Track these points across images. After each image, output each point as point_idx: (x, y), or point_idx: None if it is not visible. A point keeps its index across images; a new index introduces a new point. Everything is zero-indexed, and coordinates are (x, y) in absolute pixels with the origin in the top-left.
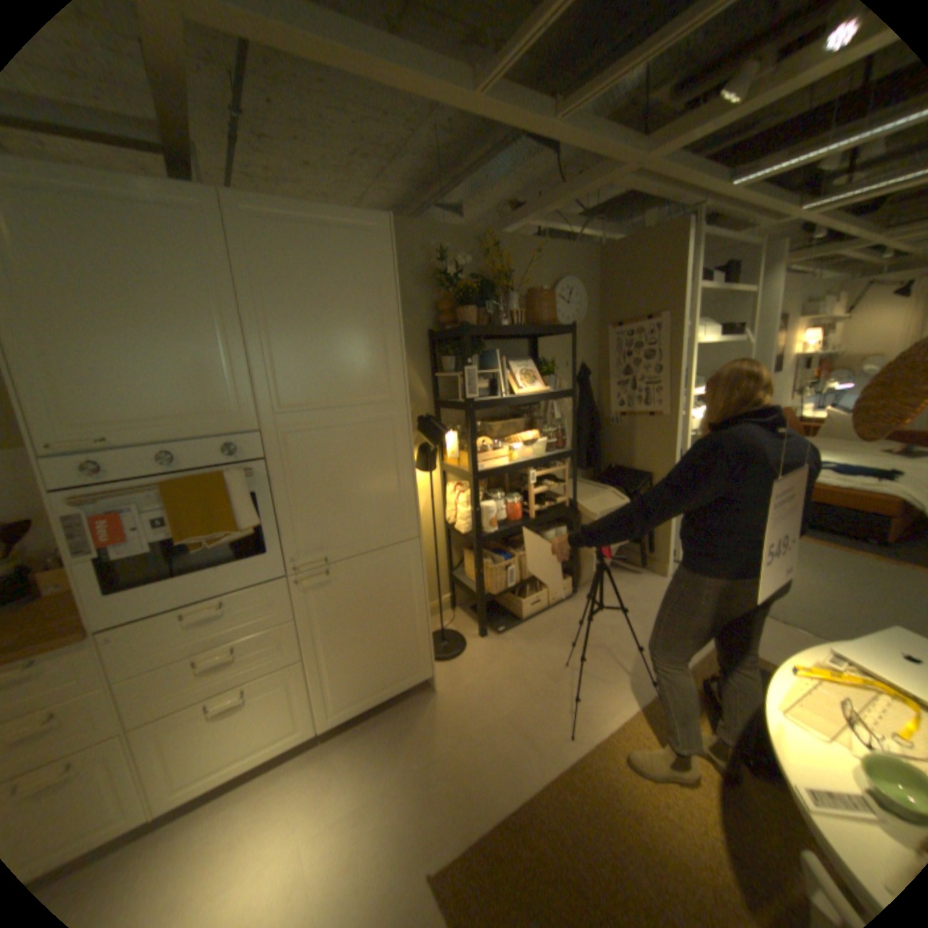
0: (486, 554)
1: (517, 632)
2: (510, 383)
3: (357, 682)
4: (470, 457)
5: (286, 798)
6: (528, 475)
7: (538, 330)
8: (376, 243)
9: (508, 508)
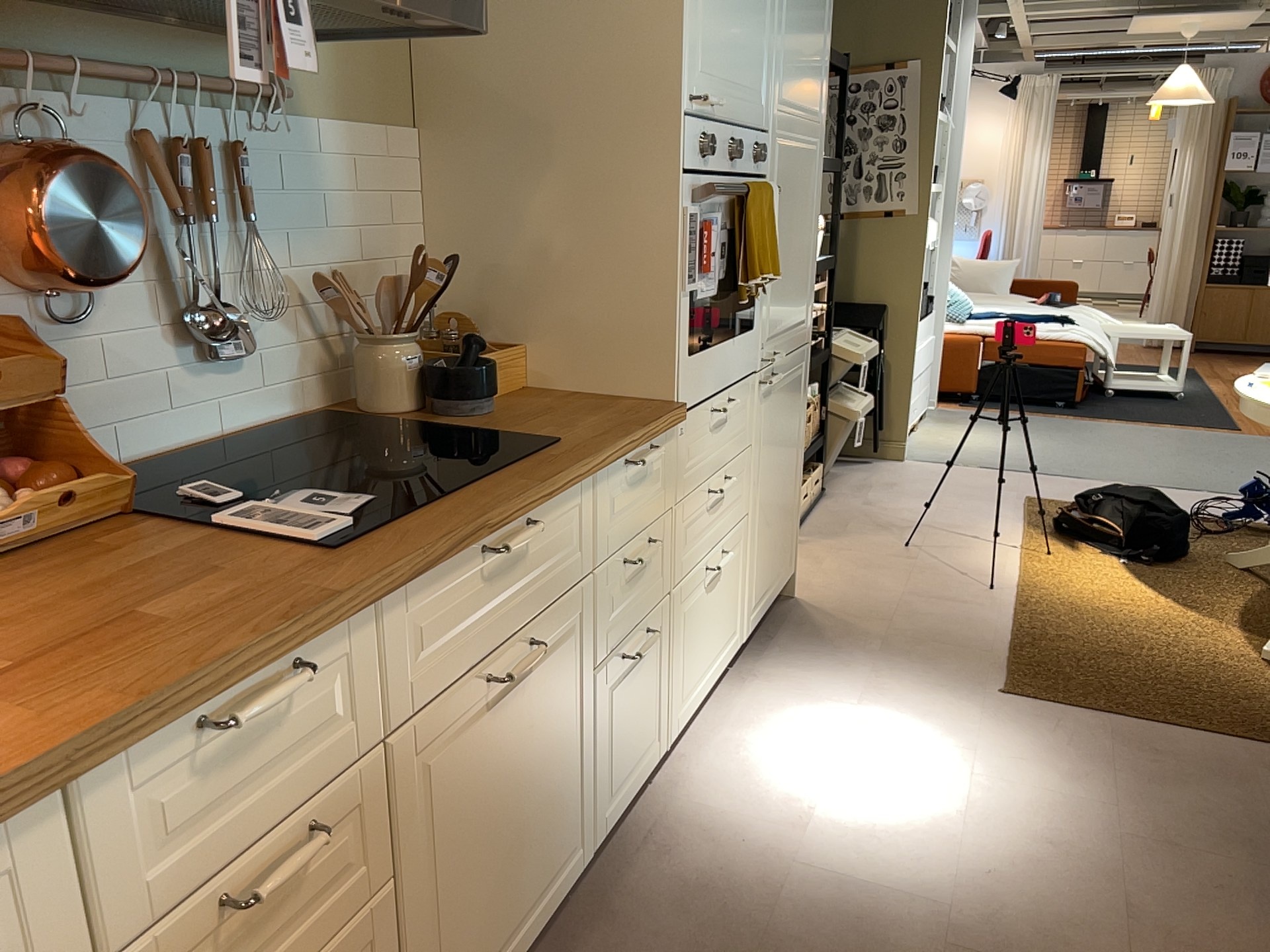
0: None
1: (806, 532)
2: None
3: (768, 560)
4: None
5: (768, 707)
6: None
7: None
8: None
9: None
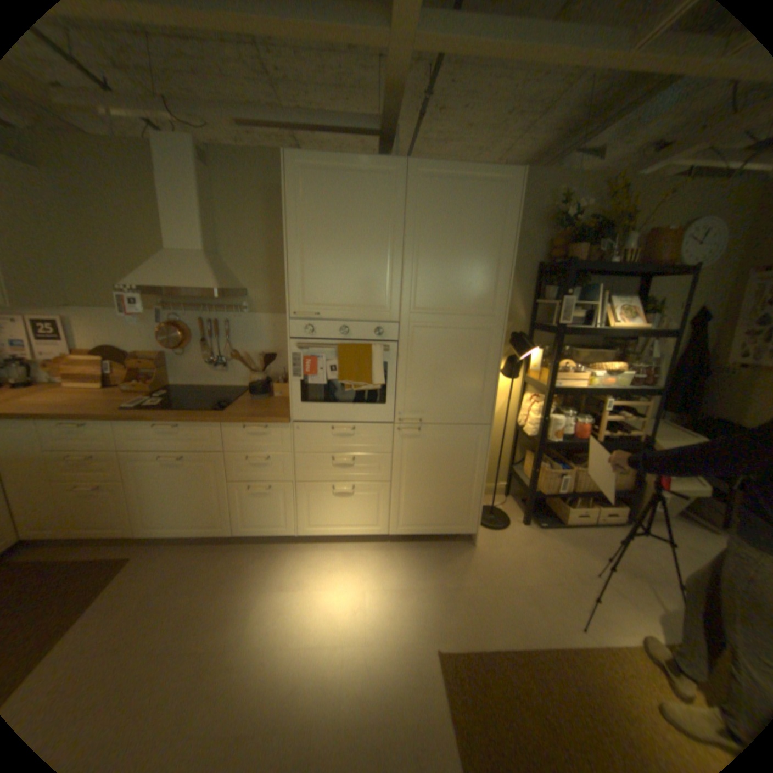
0: (547, 459)
1: (559, 533)
2: (609, 316)
3: (423, 512)
4: (552, 374)
5: (364, 562)
6: (608, 403)
7: (655, 269)
8: (509, 191)
9: (578, 426)
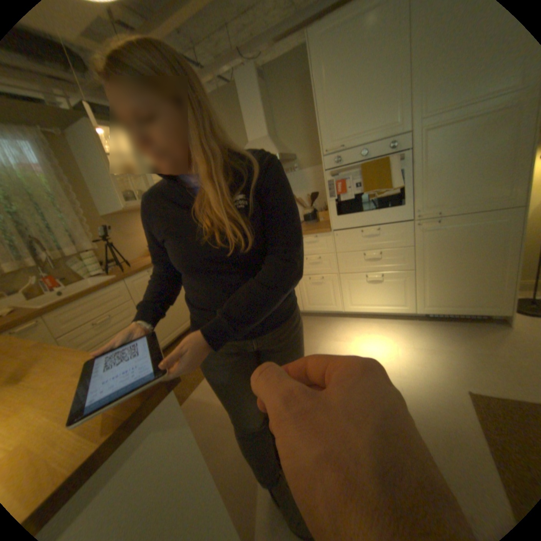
0: None
1: None
2: None
3: (449, 294)
4: None
5: (397, 330)
6: None
7: None
8: None
9: None
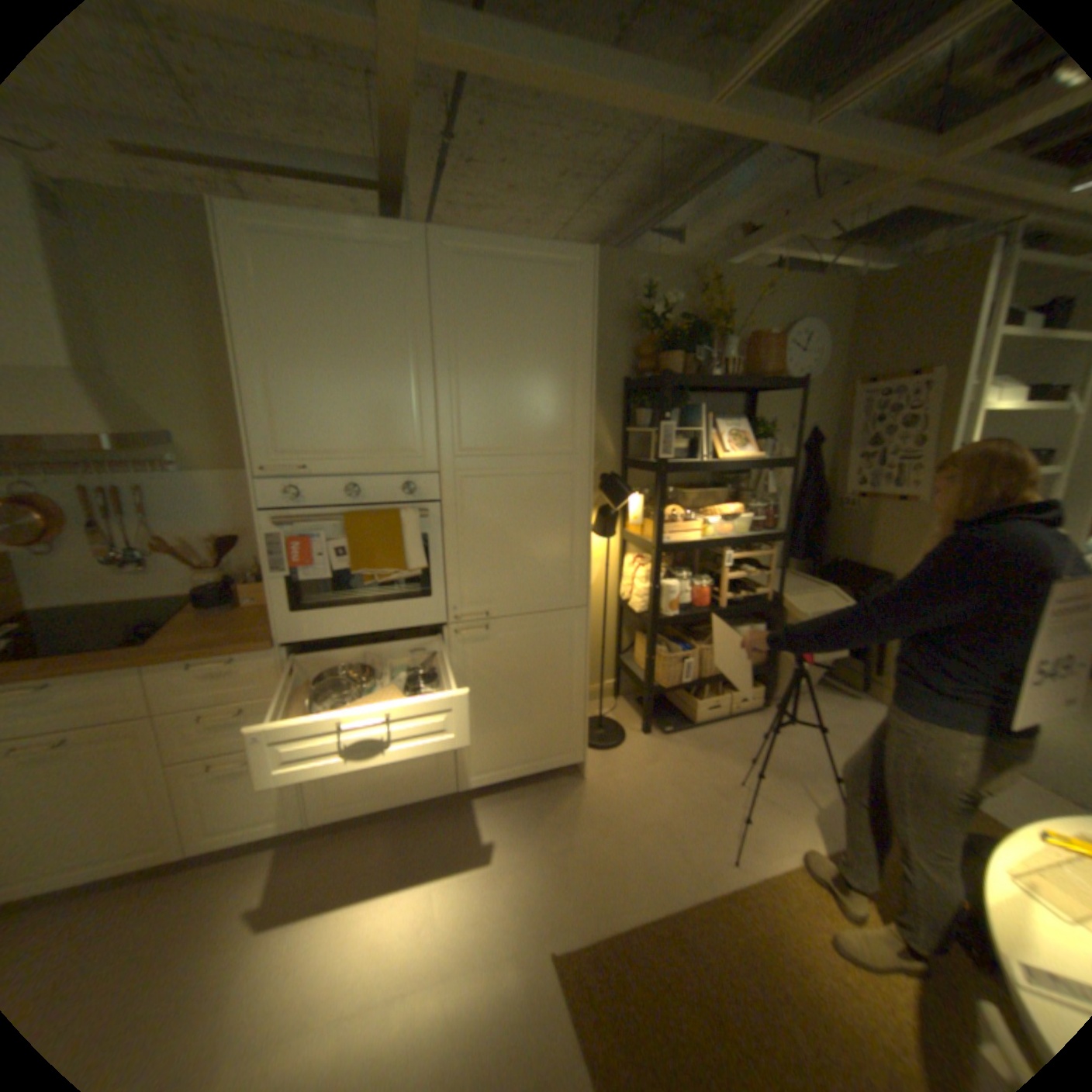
0: (663, 641)
1: (688, 737)
2: (716, 445)
3: (506, 748)
4: (657, 526)
5: (425, 844)
6: (725, 557)
7: (760, 383)
8: (578, 280)
9: (696, 592)
